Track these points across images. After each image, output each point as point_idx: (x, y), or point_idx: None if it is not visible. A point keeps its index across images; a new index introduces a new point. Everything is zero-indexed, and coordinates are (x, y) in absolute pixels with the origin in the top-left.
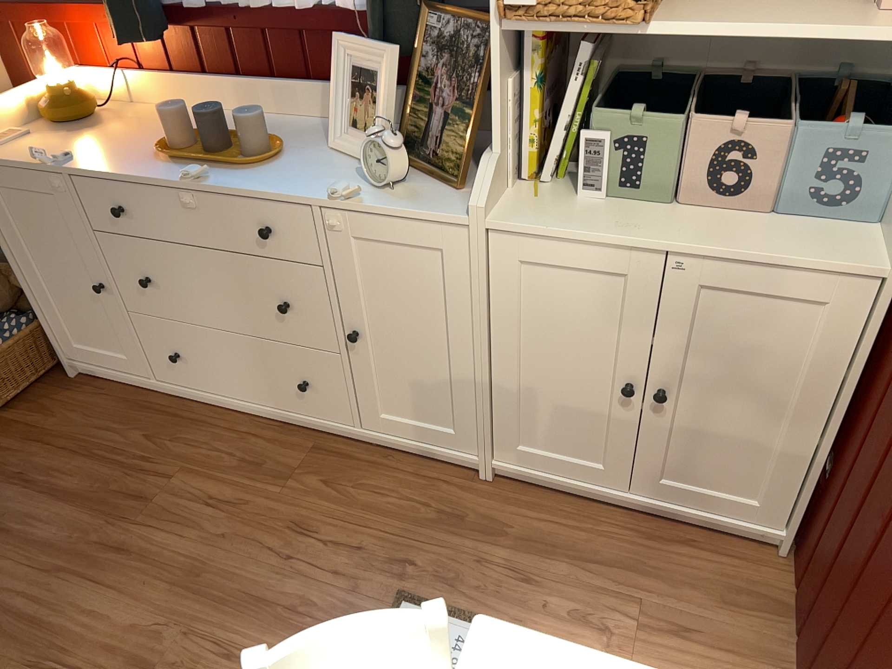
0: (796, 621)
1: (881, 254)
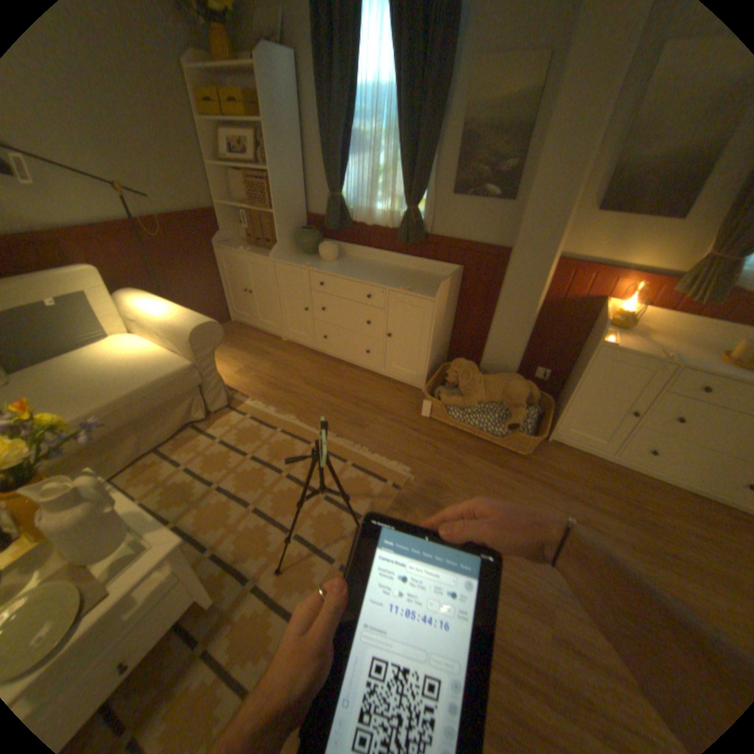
0: None
1: None
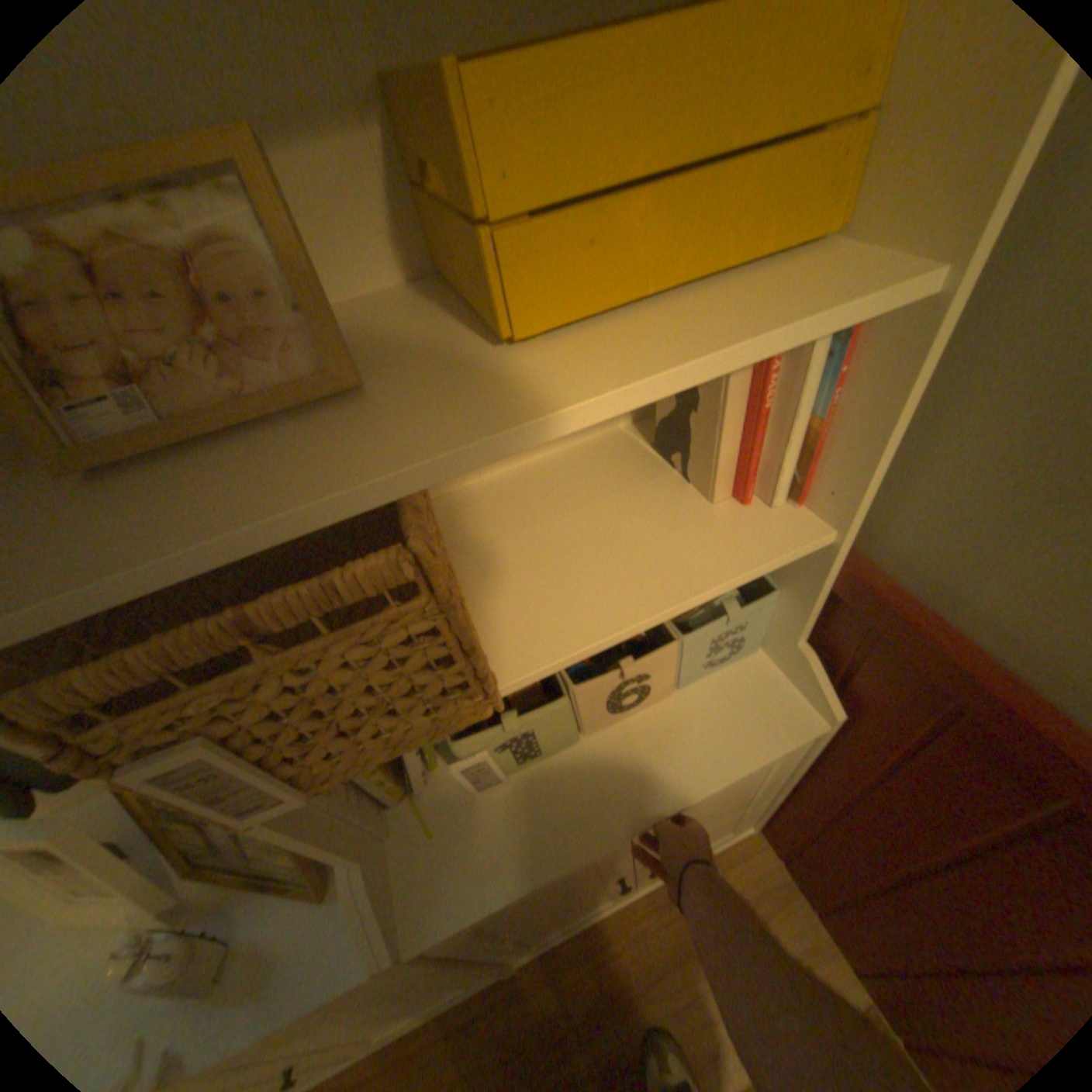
0: (805, 902)
1: (806, 710)
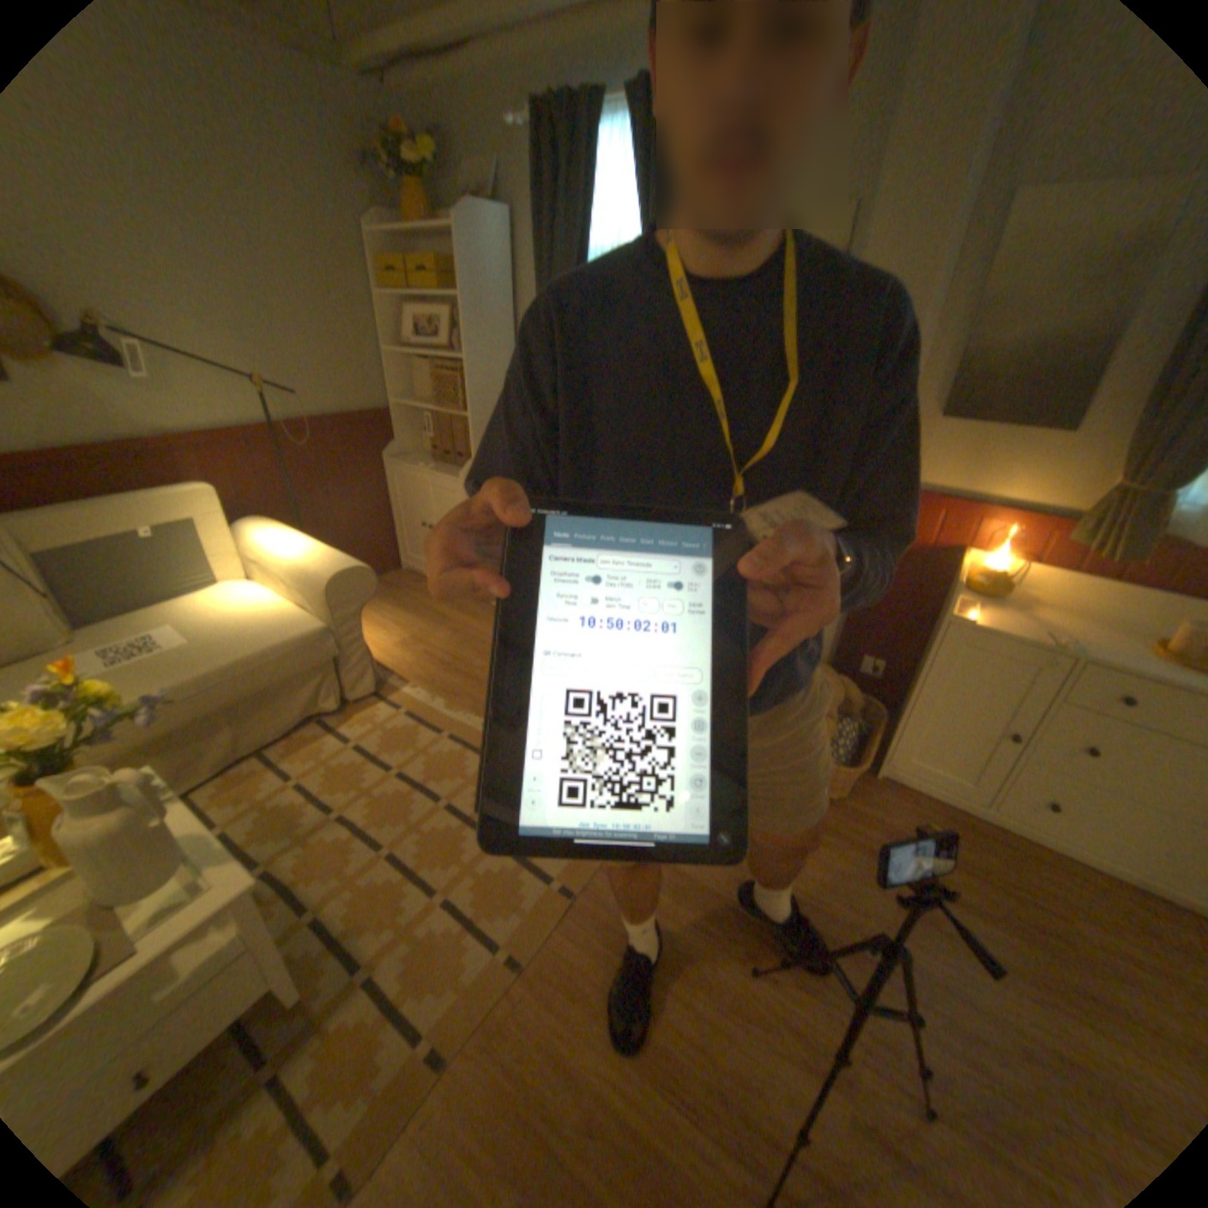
0: None
1: None
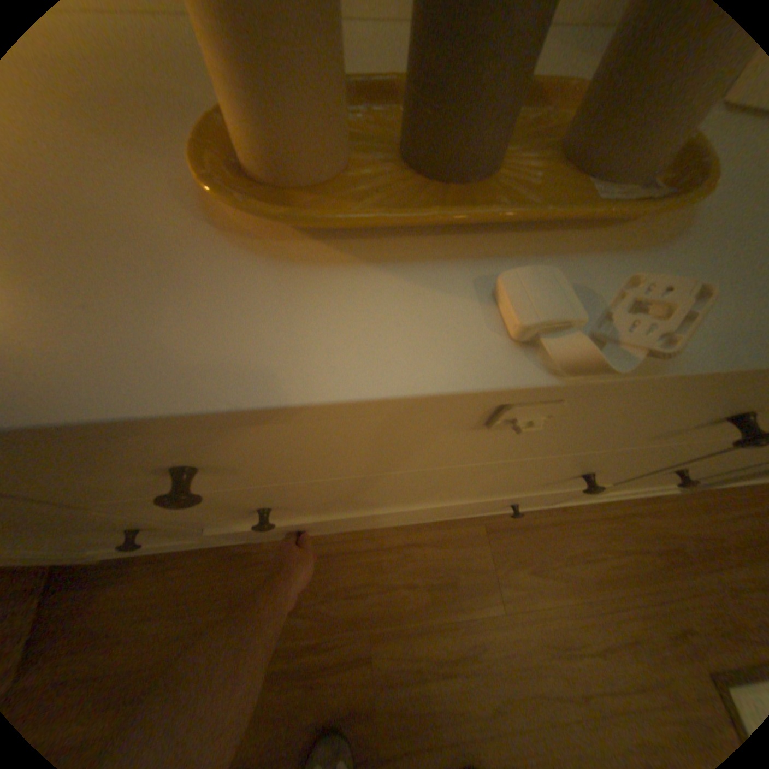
0: None
1: None
